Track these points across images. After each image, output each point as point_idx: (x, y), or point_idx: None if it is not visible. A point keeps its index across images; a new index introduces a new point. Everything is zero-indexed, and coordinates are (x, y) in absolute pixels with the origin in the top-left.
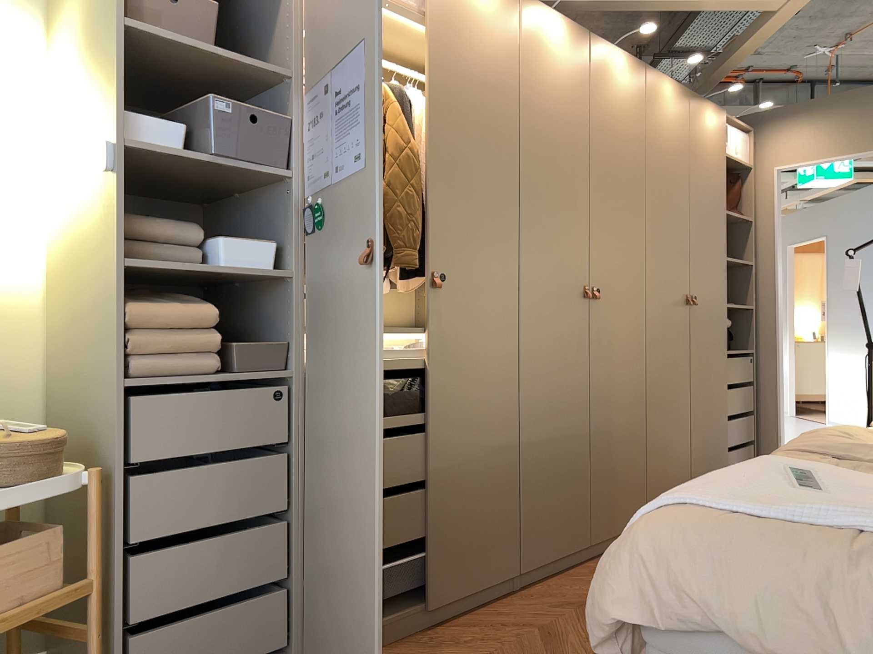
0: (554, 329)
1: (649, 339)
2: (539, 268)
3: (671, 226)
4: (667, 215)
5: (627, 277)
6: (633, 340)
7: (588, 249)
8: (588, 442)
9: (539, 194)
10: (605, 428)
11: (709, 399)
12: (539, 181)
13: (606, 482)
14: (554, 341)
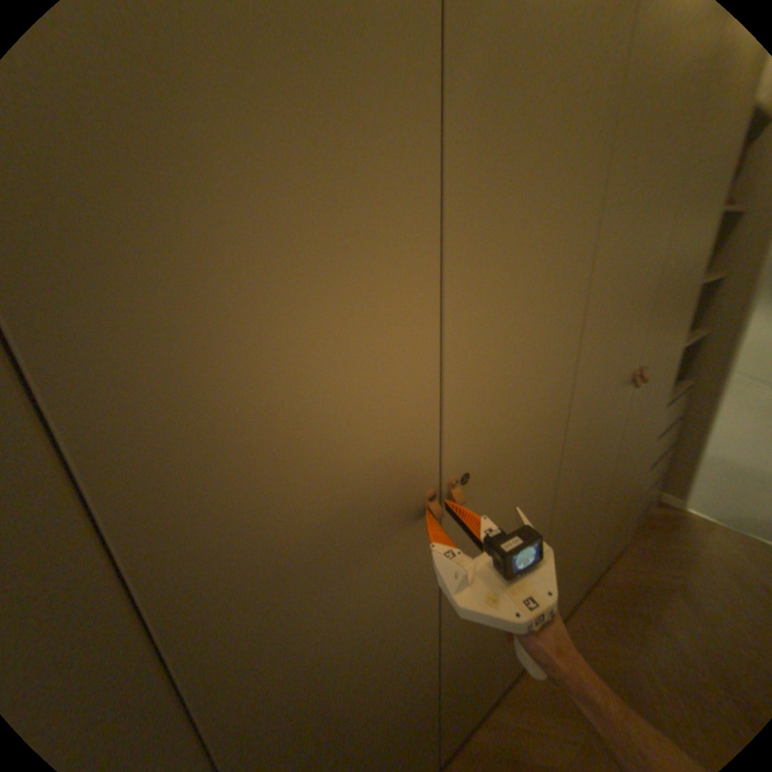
0: (333, 638)
1: (561, 480)
2: (248, 569)
3: (636, 274)
4: (632, 256)
5: (535, 415)
6: (534, 502)
7: (440, 411)
8: (434, 695)
9: (189, 364)
10: (470, 647)
11: (631, 481)
12: (175, 317)
13: (468, 696)
14: (336, 655)
